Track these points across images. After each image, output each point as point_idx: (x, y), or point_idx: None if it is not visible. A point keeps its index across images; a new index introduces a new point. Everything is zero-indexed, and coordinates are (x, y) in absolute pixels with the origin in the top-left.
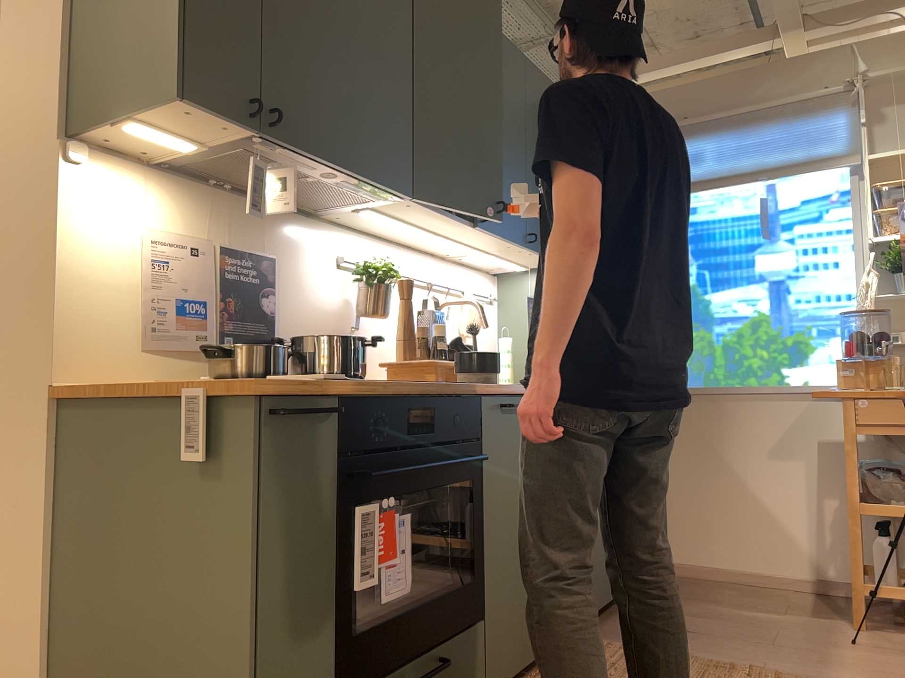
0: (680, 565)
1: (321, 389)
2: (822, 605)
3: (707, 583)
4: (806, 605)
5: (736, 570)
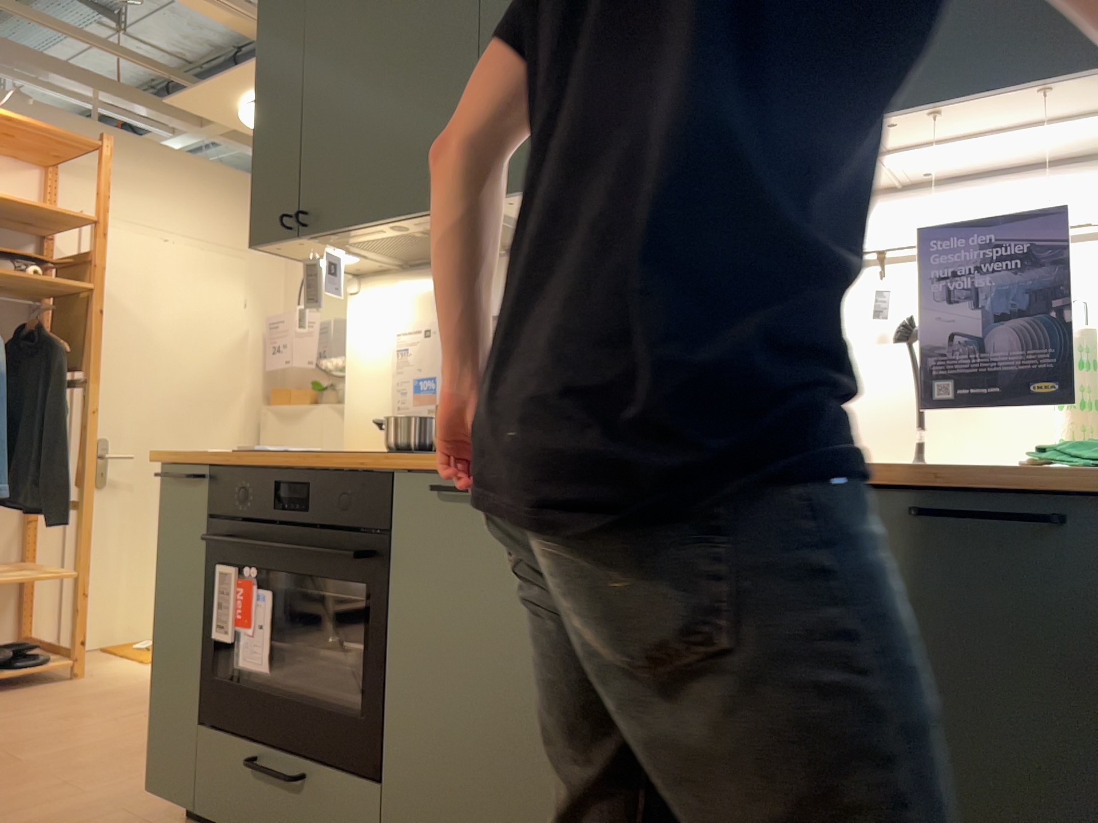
0: None
1: (191, 459)
2: None
3: None
4: None
5: None
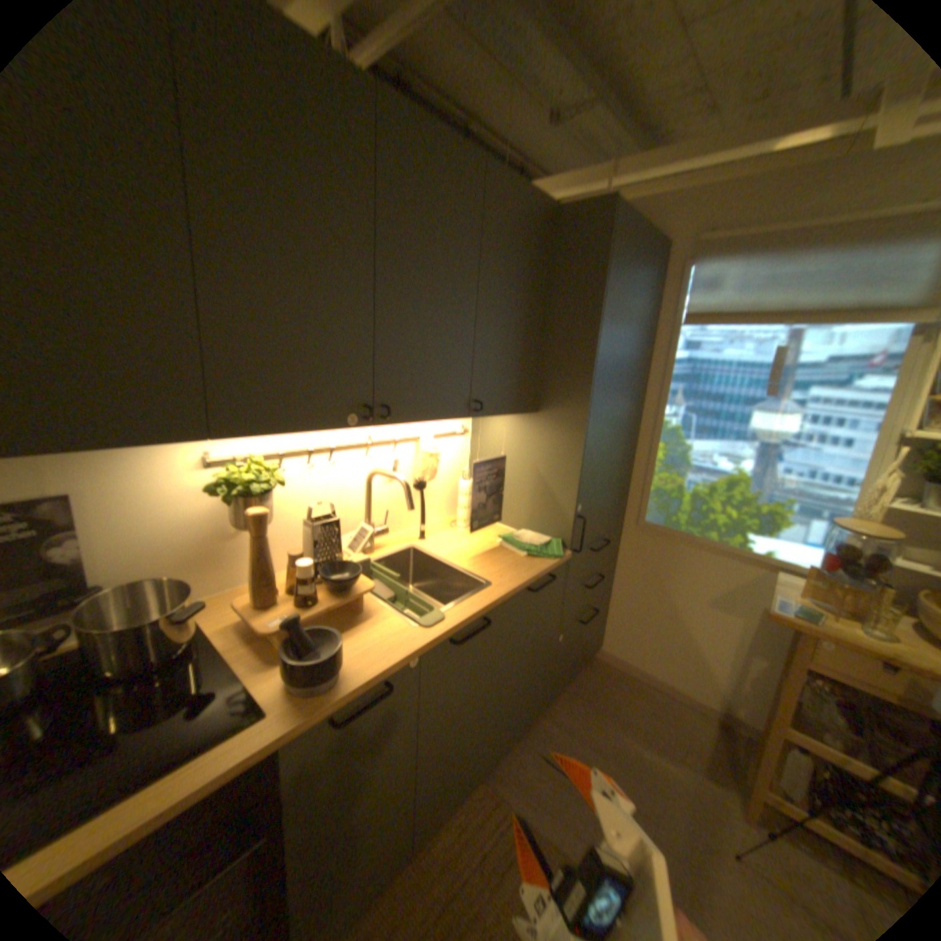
0: (611, 657)
1: None
2: (723, 754)
3: (627, 685)
4: (707, 751)
5: (655, 680)
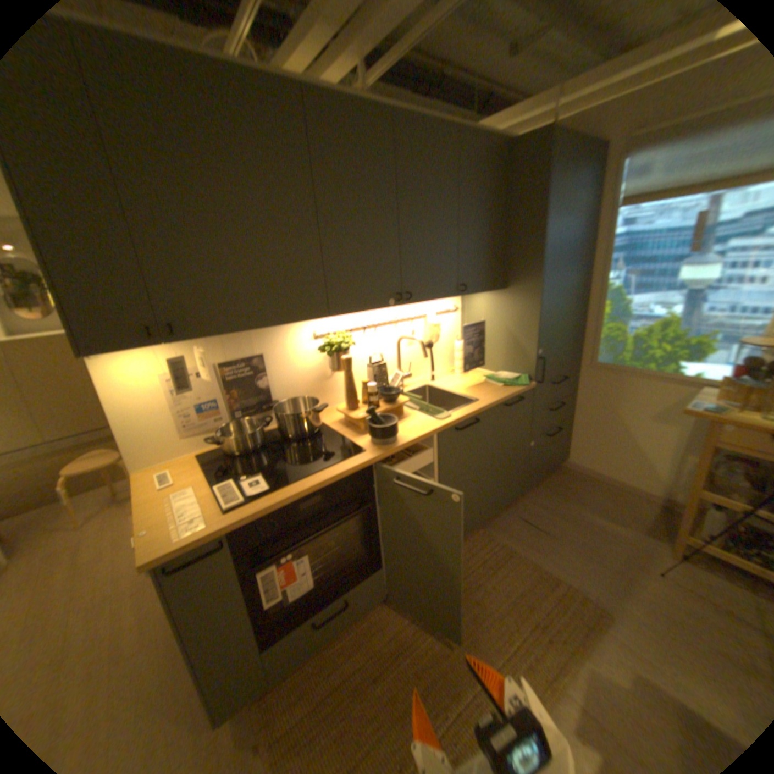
0: (575, 465)
1: (205, 540)
2: (661, 522)
3: (588, 482)
4: (648, 520)
5: (610, 479)
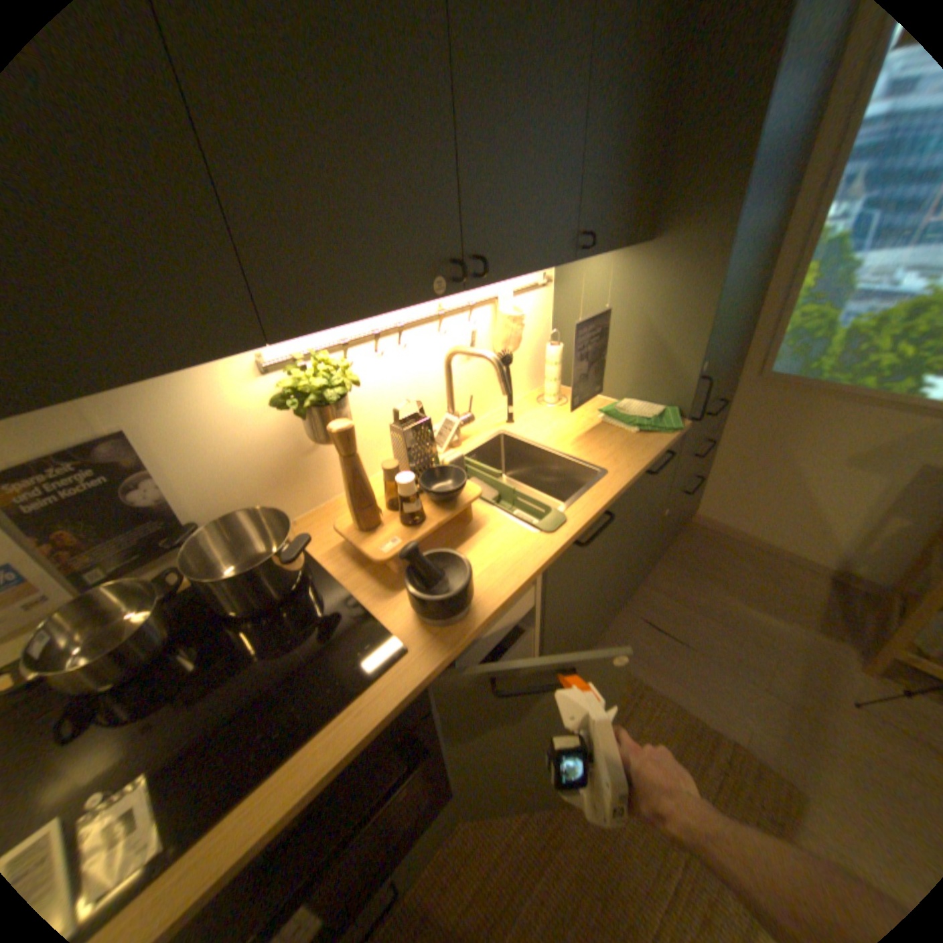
0: (706, 519)
1: None
2: (836, 608)
3: (725, 545)
4: (818, 606)
5: (758, 540)
